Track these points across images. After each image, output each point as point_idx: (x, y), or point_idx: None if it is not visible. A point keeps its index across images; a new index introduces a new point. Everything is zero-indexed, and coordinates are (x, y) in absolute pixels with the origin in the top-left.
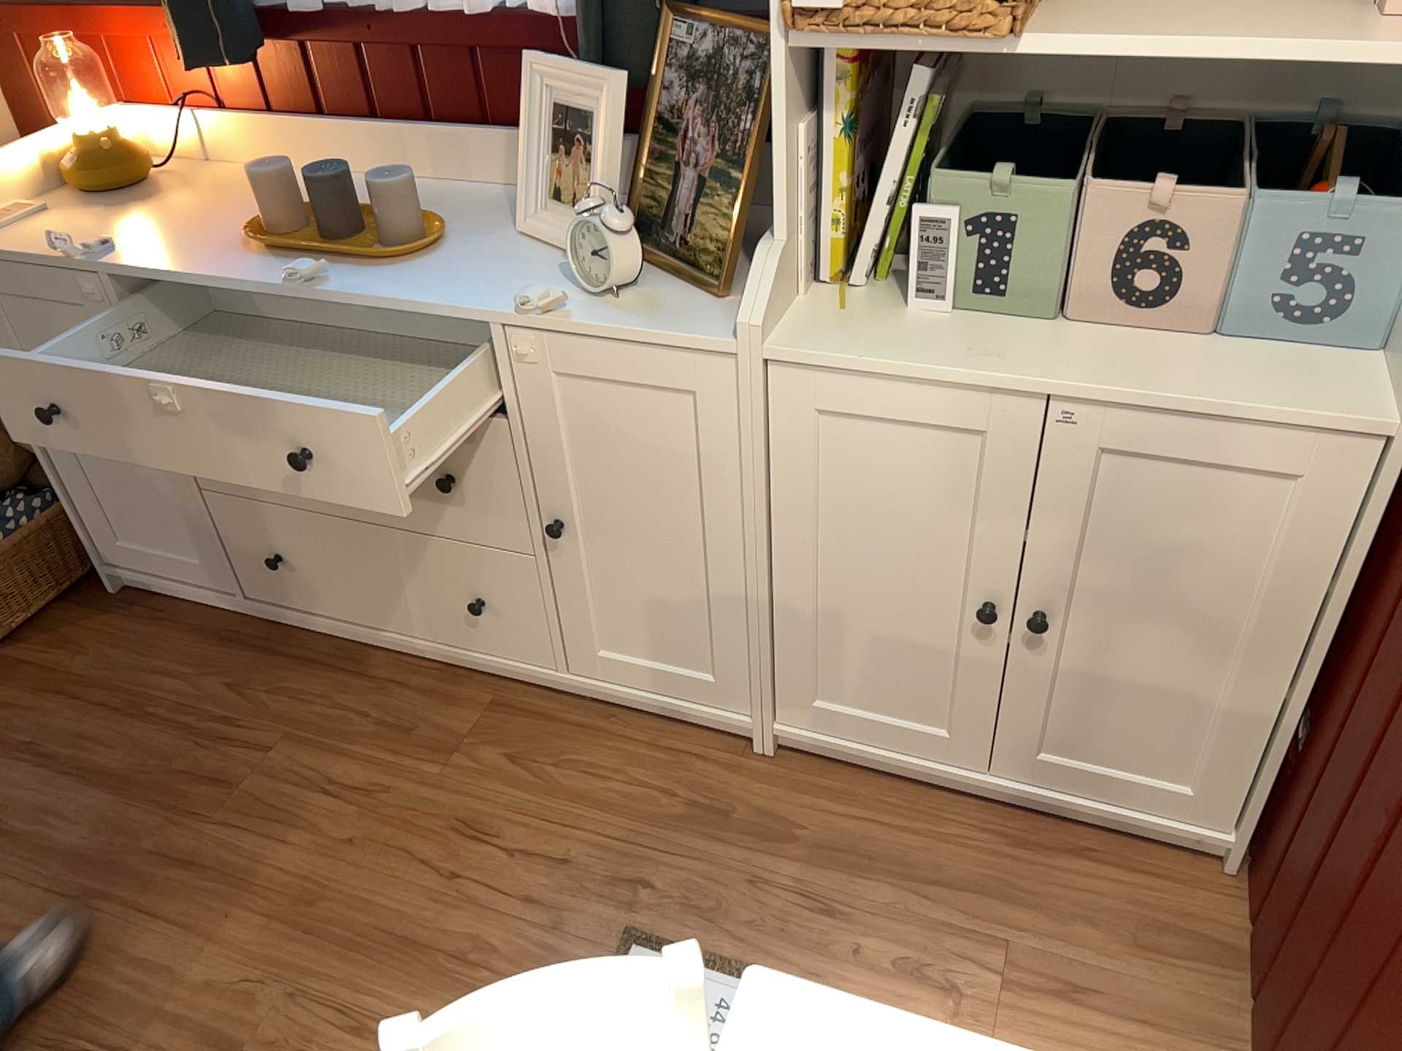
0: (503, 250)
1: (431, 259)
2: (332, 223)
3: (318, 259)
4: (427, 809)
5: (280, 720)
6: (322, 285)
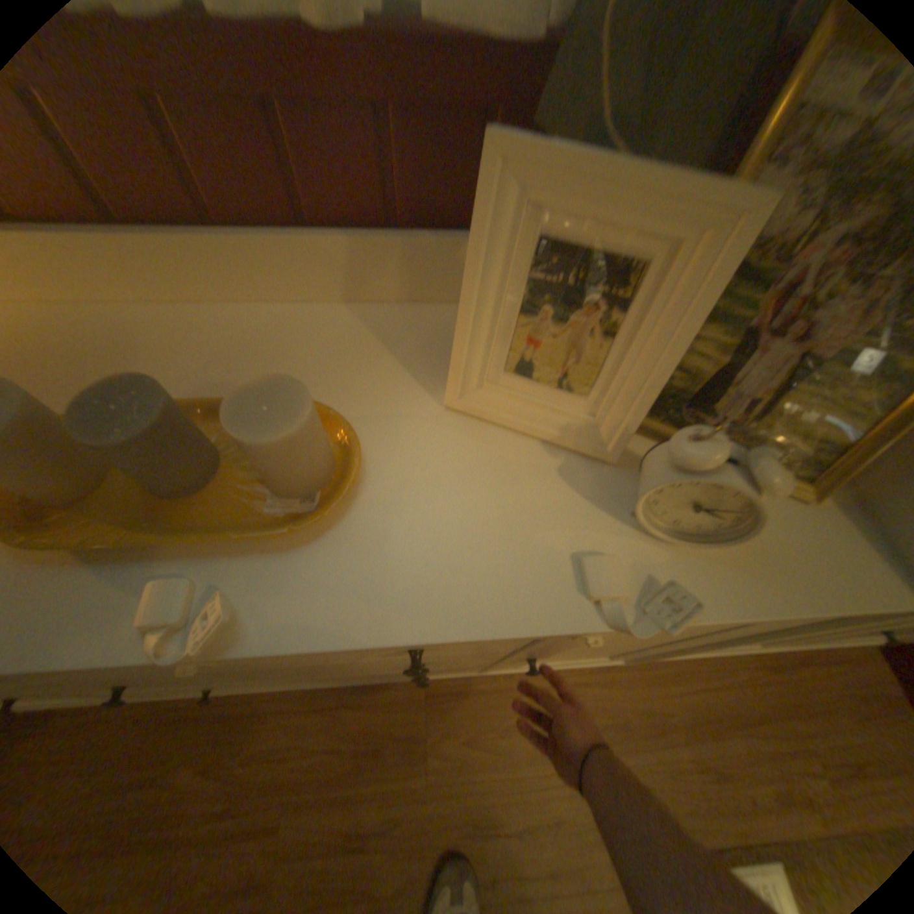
0: (454, 449)
1: (369, 503)
2: (171, 479)
3: (177, 553)
4: (437, 826)
5: (268, 791)
6: (233, 638)
